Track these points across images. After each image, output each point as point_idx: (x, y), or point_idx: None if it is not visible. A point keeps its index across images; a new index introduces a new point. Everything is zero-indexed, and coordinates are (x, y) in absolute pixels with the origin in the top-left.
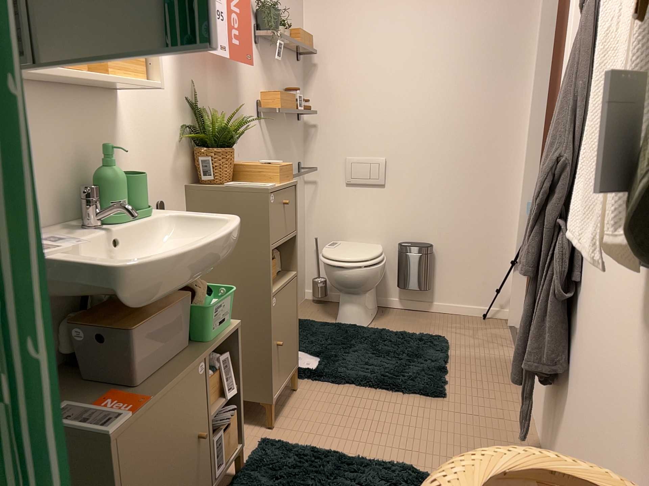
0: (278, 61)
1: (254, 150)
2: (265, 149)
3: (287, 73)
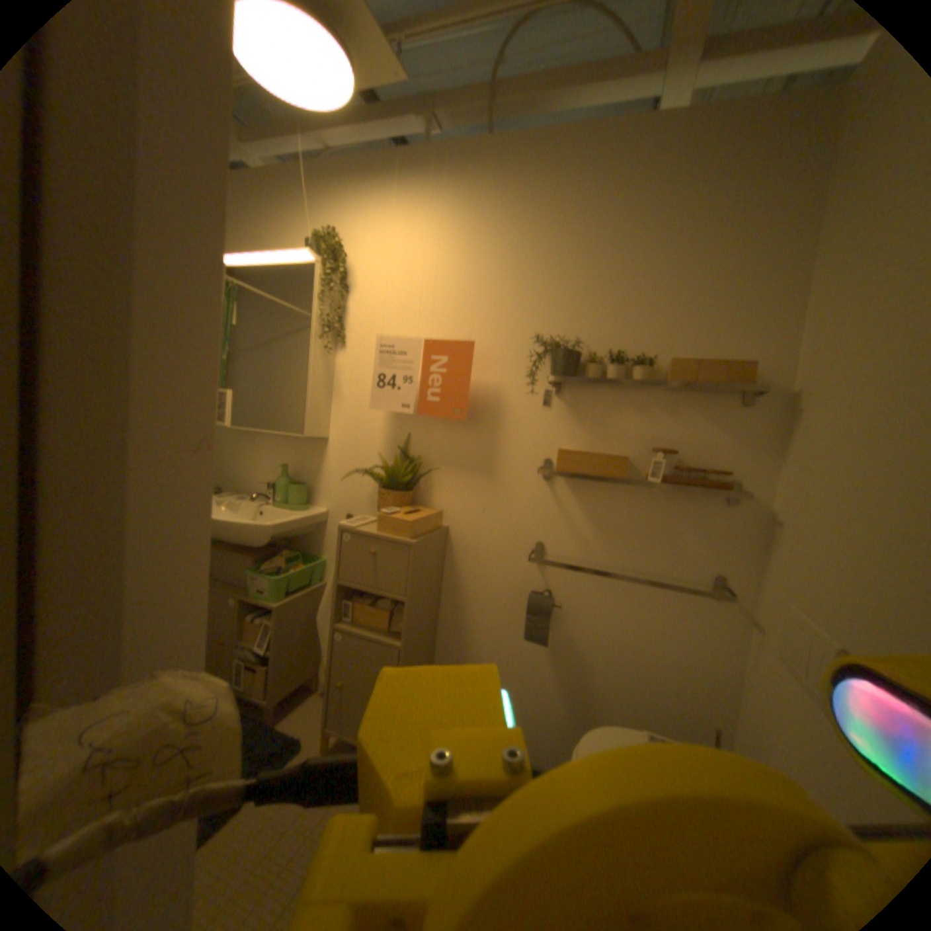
0: (637, 405)
1: (524, 512)
2: (561, 518)
3: (681, 423)
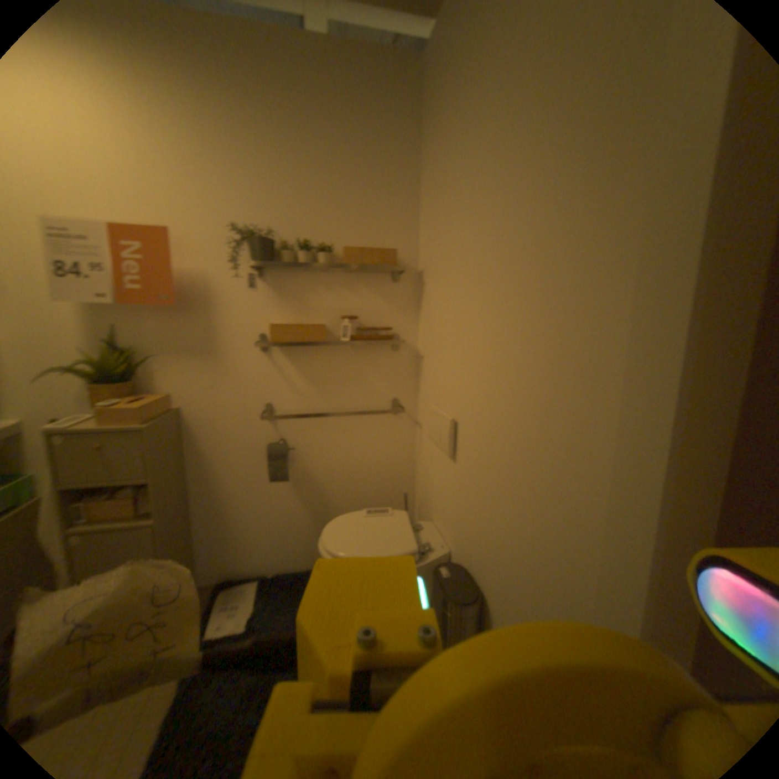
0: (324, 283)
1: (249, 381)
2: (282, 380)
3: (356, 295)
